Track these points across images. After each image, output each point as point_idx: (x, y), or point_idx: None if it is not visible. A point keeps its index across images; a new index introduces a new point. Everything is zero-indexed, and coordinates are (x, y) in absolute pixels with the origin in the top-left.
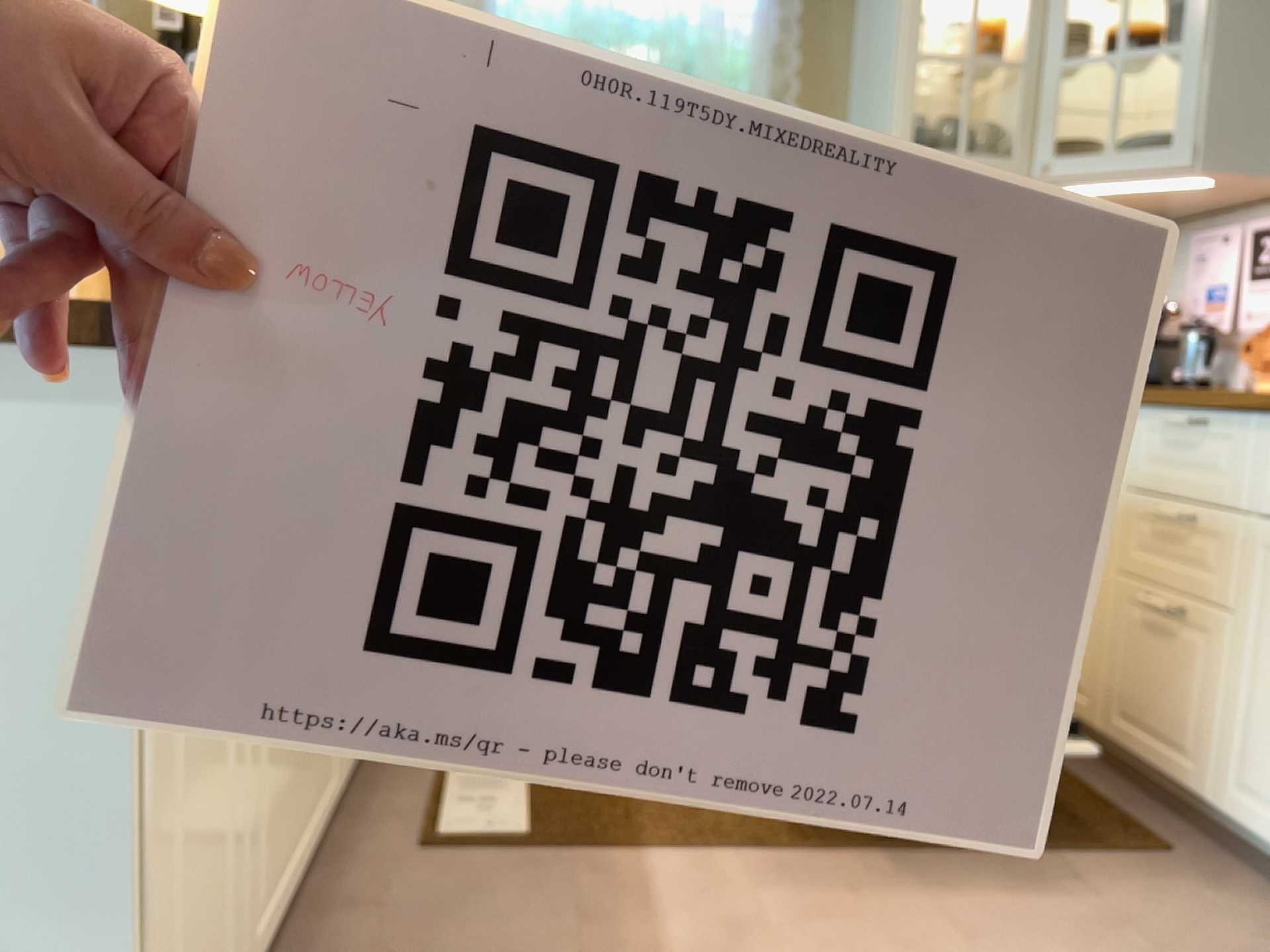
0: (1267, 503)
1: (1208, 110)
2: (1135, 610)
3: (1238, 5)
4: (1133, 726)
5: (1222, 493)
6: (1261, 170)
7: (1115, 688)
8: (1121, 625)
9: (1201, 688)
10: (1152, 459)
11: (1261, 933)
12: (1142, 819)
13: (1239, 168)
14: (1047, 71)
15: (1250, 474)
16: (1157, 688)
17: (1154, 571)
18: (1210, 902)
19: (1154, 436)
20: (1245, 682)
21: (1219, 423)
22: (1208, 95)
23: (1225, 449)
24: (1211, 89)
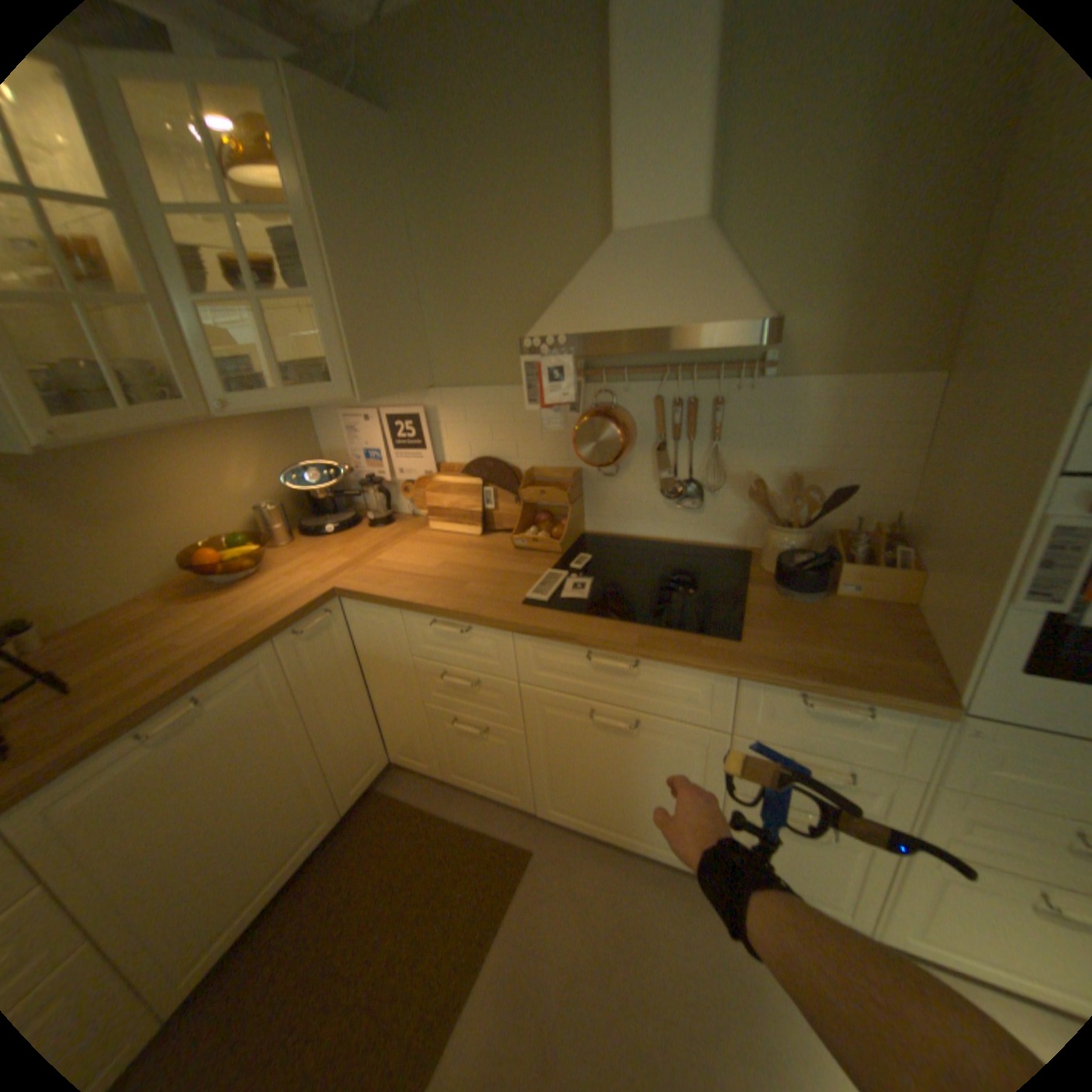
0: (528, 677)
1: (347, 354)
2: (443, 722)
3: (337, 260)
4: (463, 777)
5: (491, 667)
6: (391, 392)
7: (442, 759)
8: (435, 729)
9: (507, 763)
10: (425, 641)
11: (600, 889)
12: (493, 829)
13: (380, 395)
14: (176, 308)
15: (510, 660)
16: (475, 762)
17: (451, 704)
18: (569, 885)
19: (422, 627)
20: (538, 763)
21: (476, 628)
22: (340, 339)
23: (486, 643)
24: (343, 336)
